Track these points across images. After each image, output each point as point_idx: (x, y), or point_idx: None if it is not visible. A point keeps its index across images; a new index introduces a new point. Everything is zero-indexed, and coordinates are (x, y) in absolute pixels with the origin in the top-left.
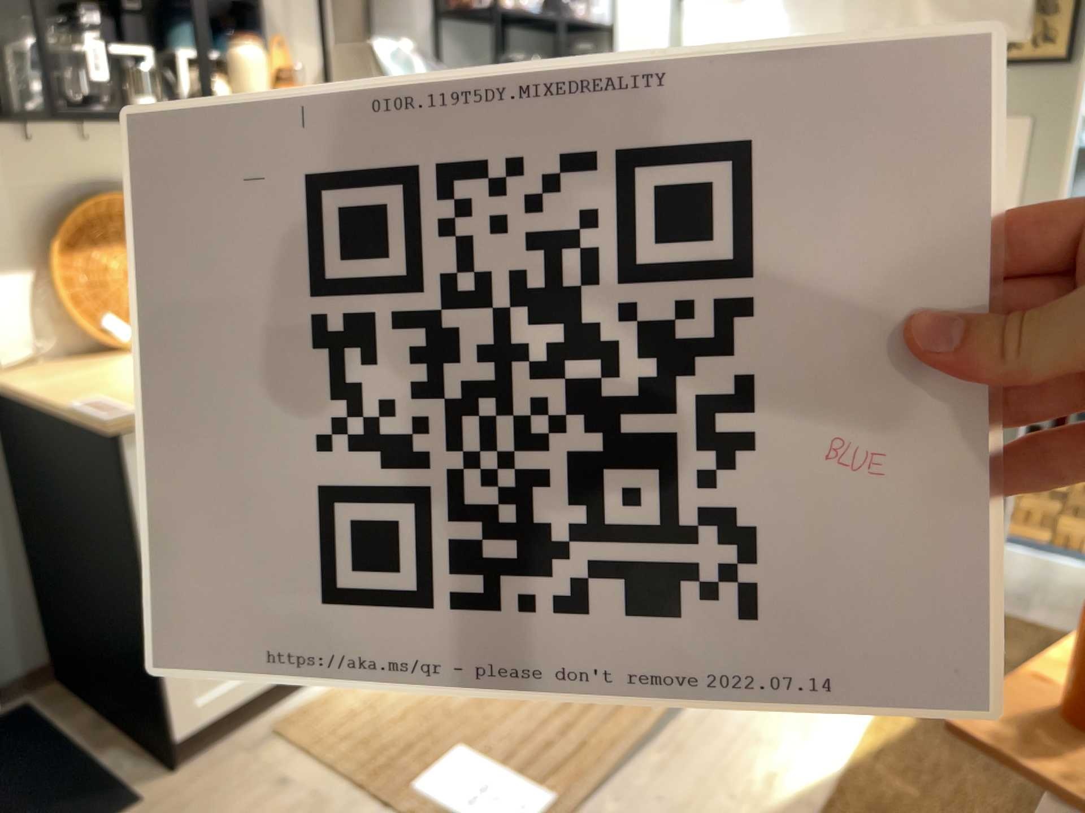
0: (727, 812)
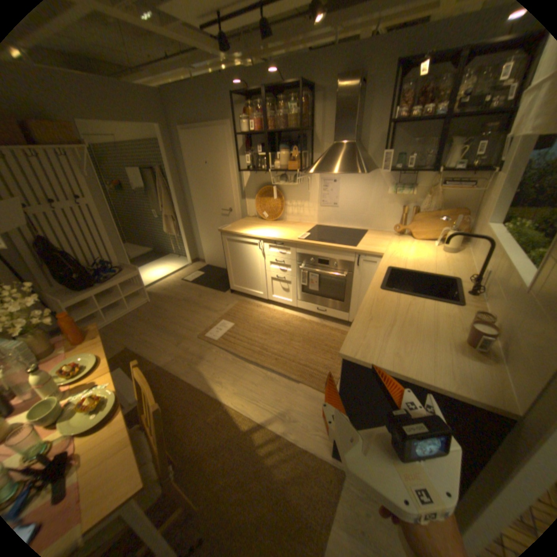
0: (210, 372)
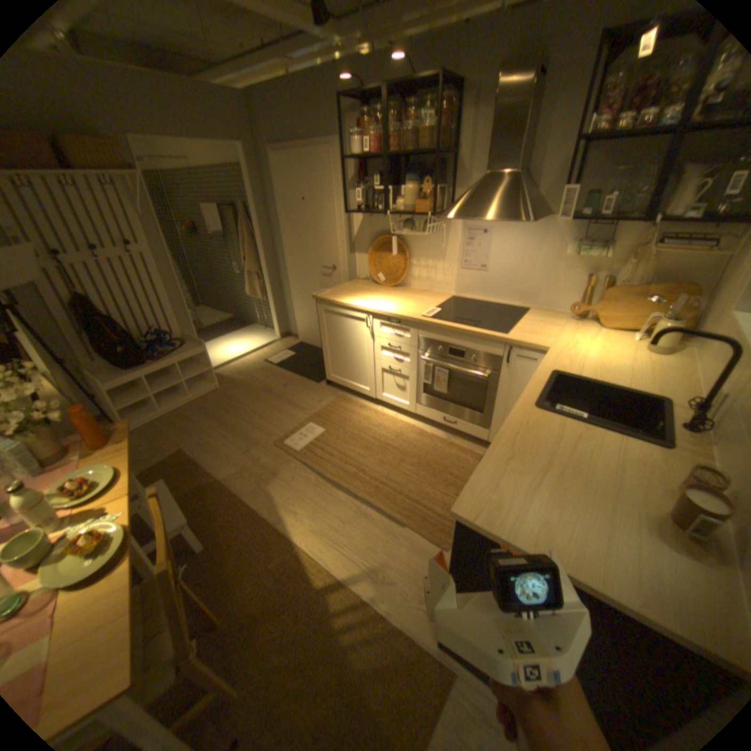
0: (283, 496)
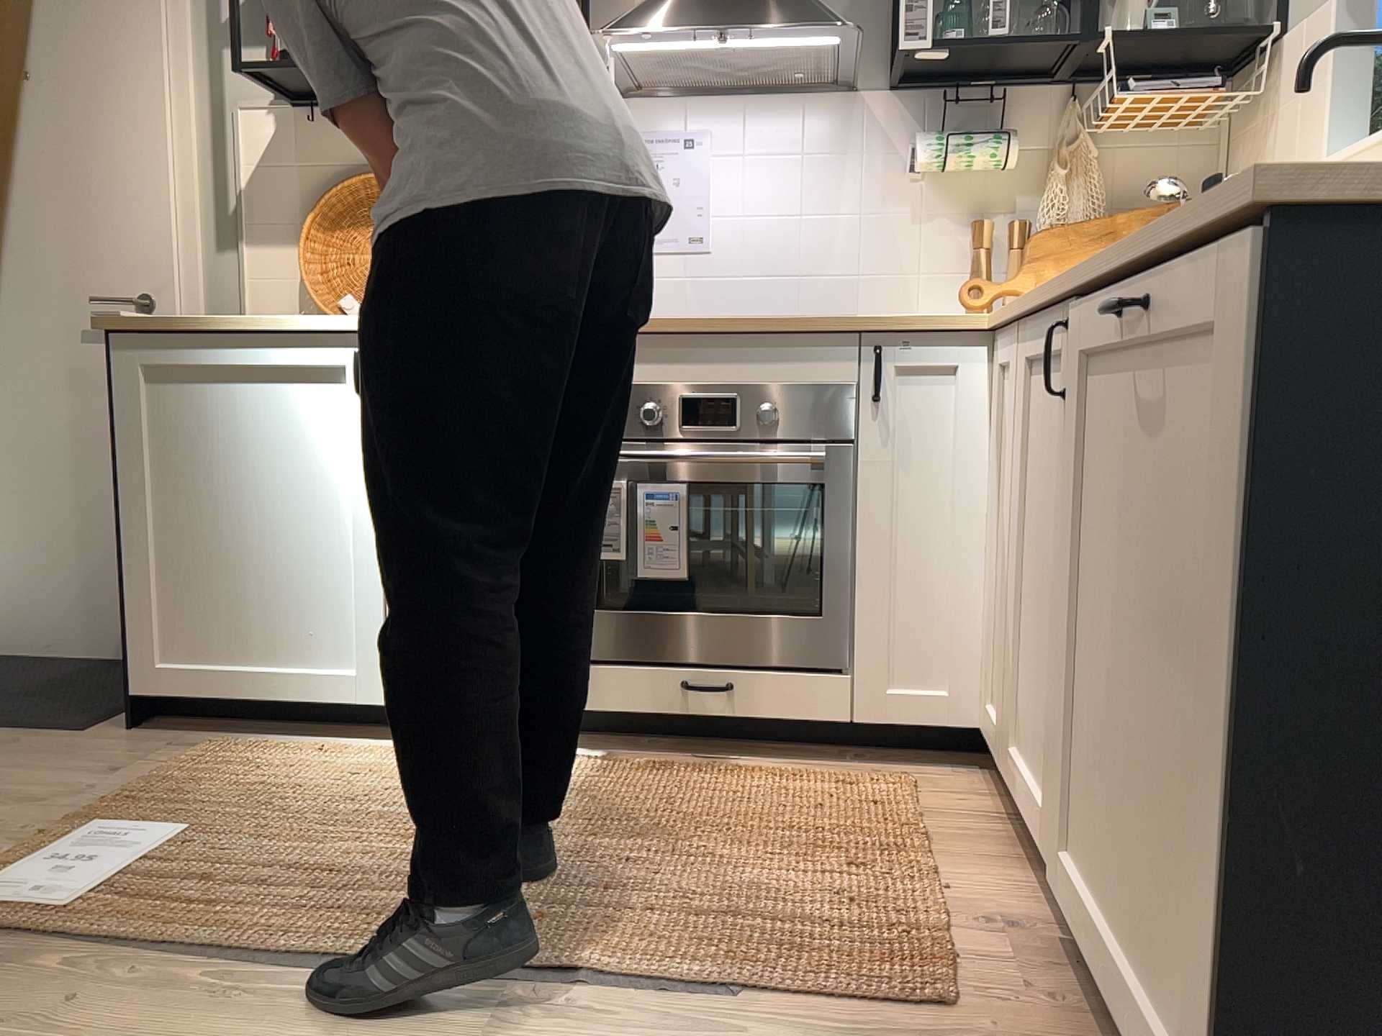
0: None
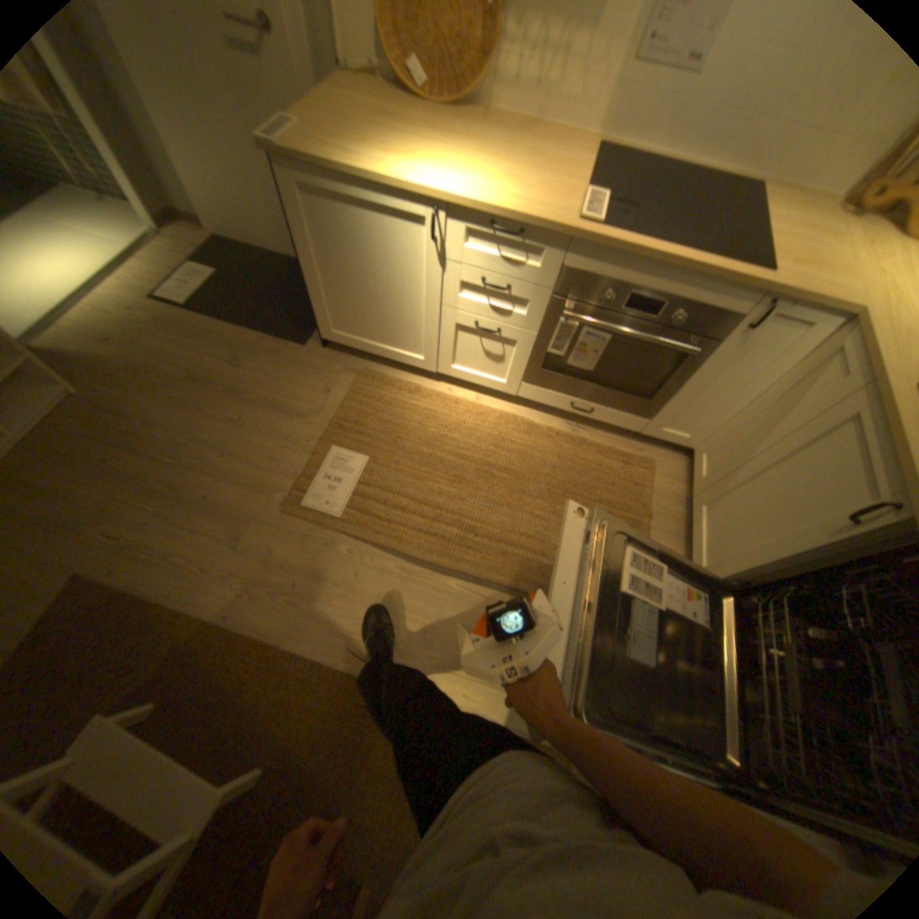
0: (356, 616)
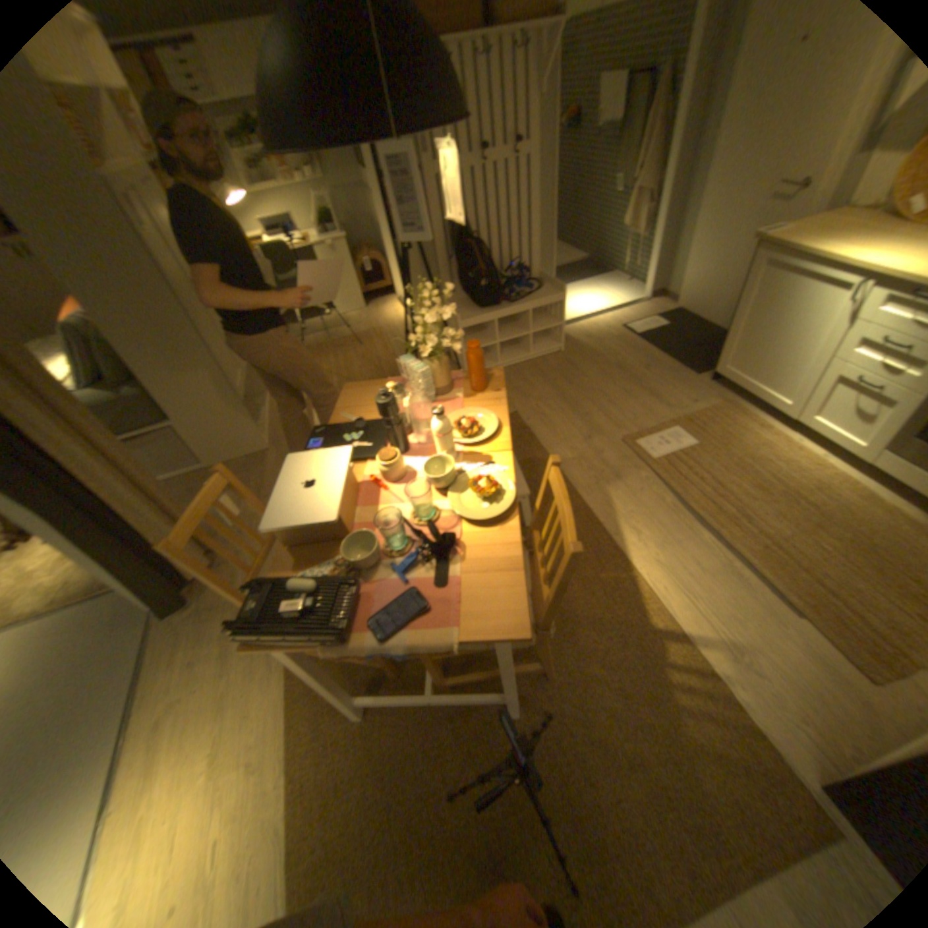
0: (626, 506)
